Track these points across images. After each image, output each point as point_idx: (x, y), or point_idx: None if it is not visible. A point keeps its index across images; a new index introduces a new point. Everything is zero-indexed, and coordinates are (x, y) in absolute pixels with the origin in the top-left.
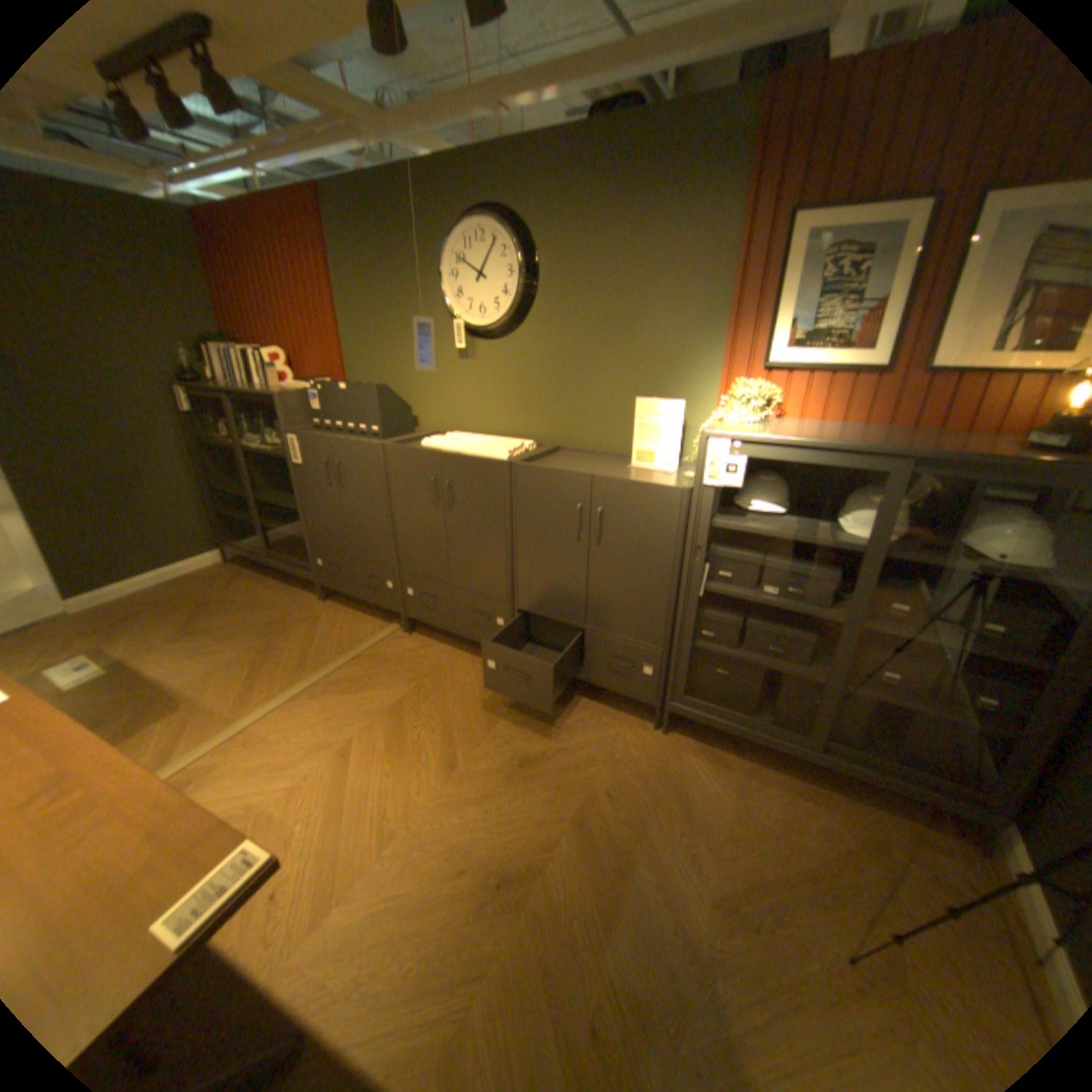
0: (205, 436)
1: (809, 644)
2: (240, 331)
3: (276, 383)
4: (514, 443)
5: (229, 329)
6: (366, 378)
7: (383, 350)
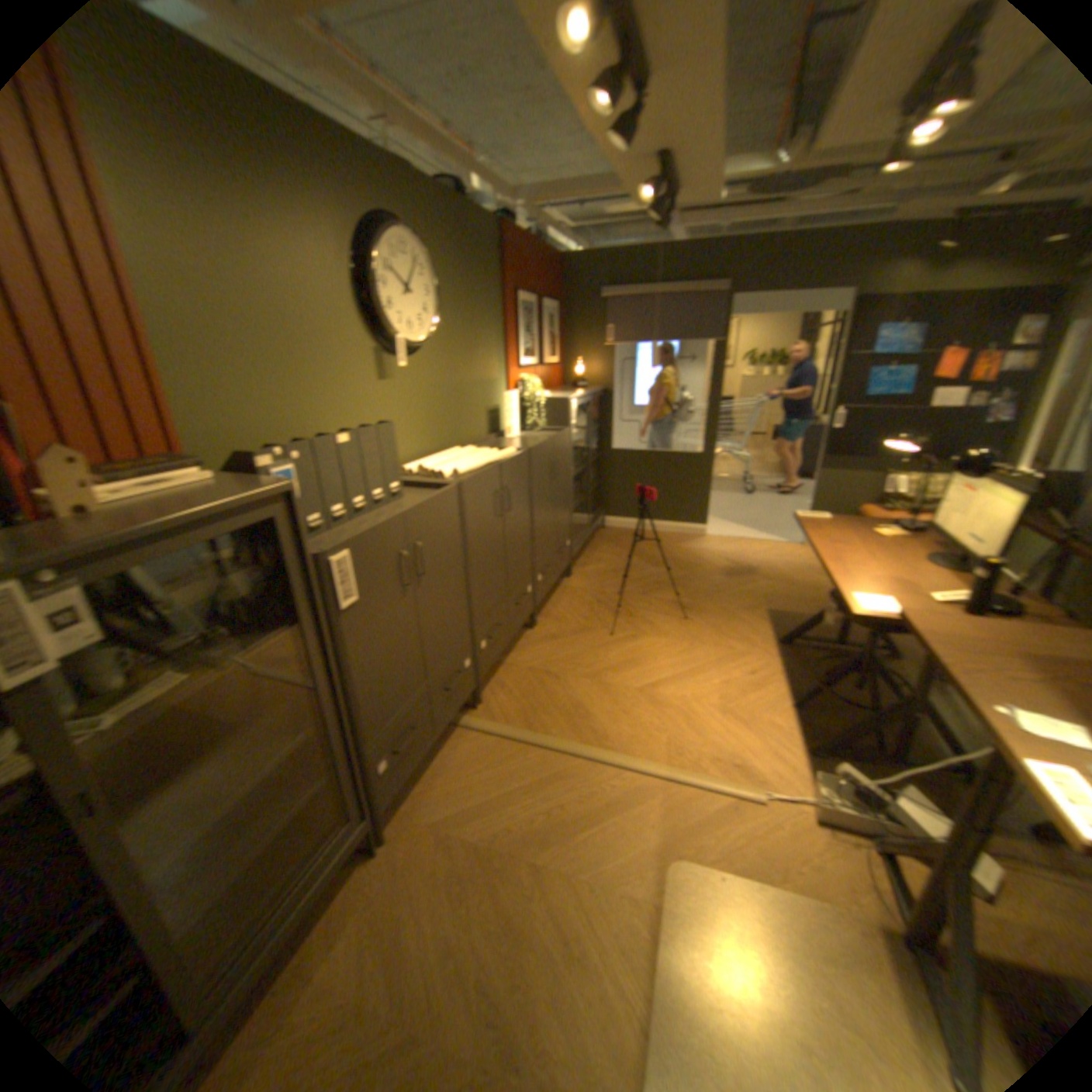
0: None
1: (578, 486)
2: None
3: (102, 497)
4: (470, 448)
5: None
6: (240, 435)
7: (273, 379)
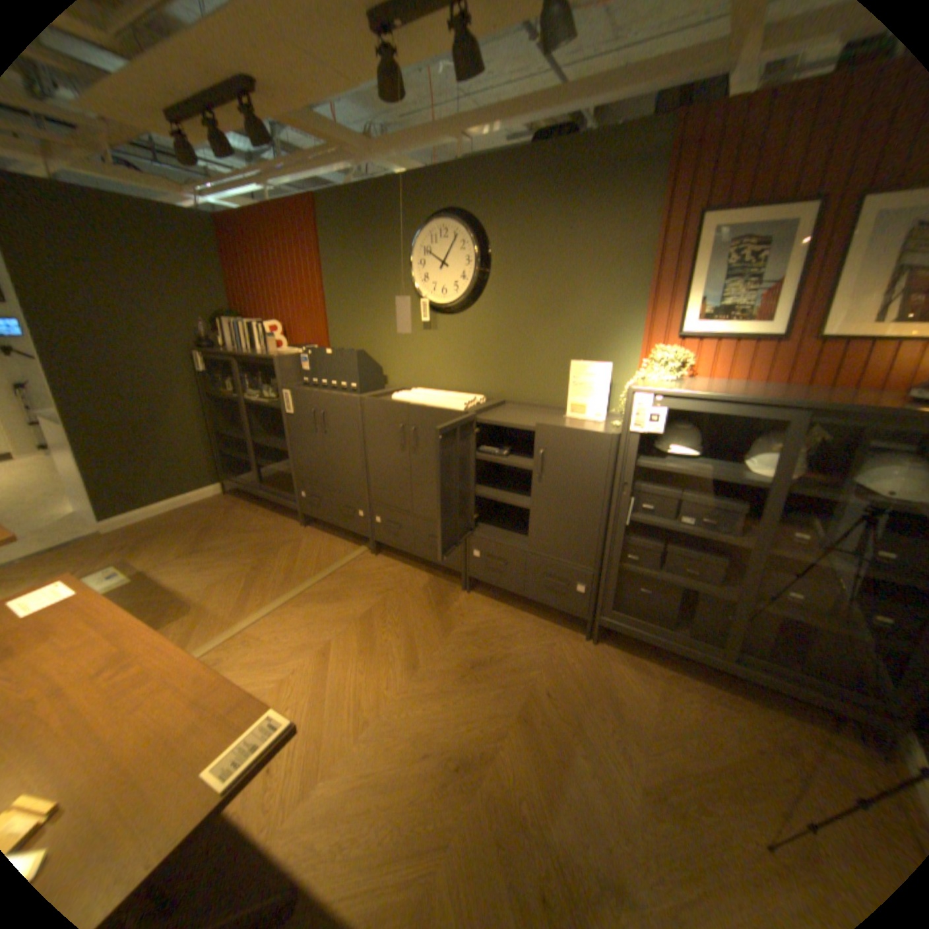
0: (215, 391)
1: (721, 567)
2: (247, 309)
3: (275, 349)
4: (468, 397)
5: (238, 307)
6: (347, 345)
7: (362, 323)
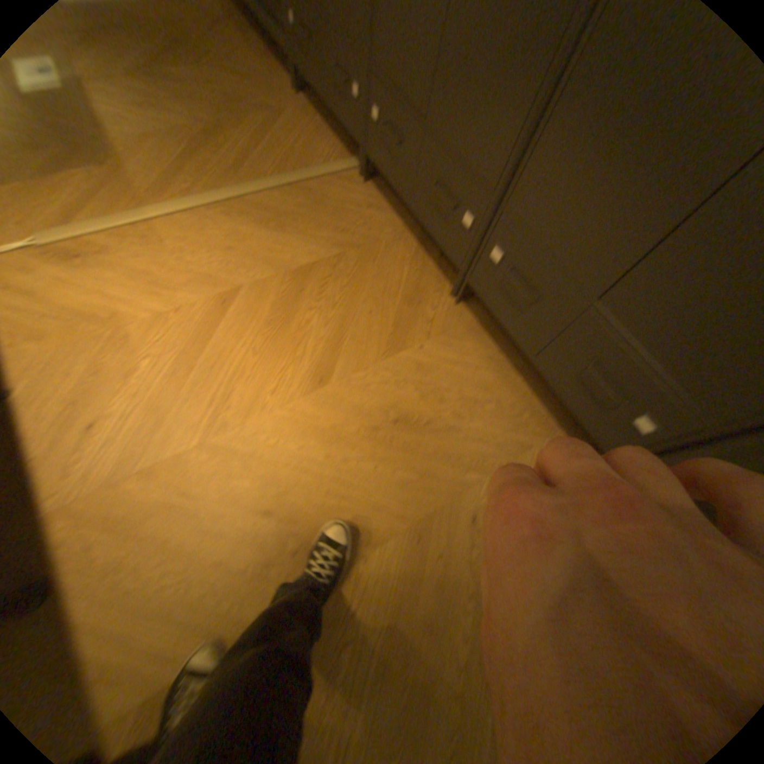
0: None
1: None
2: None
3: None
4: None
5: None
6: None
7: None
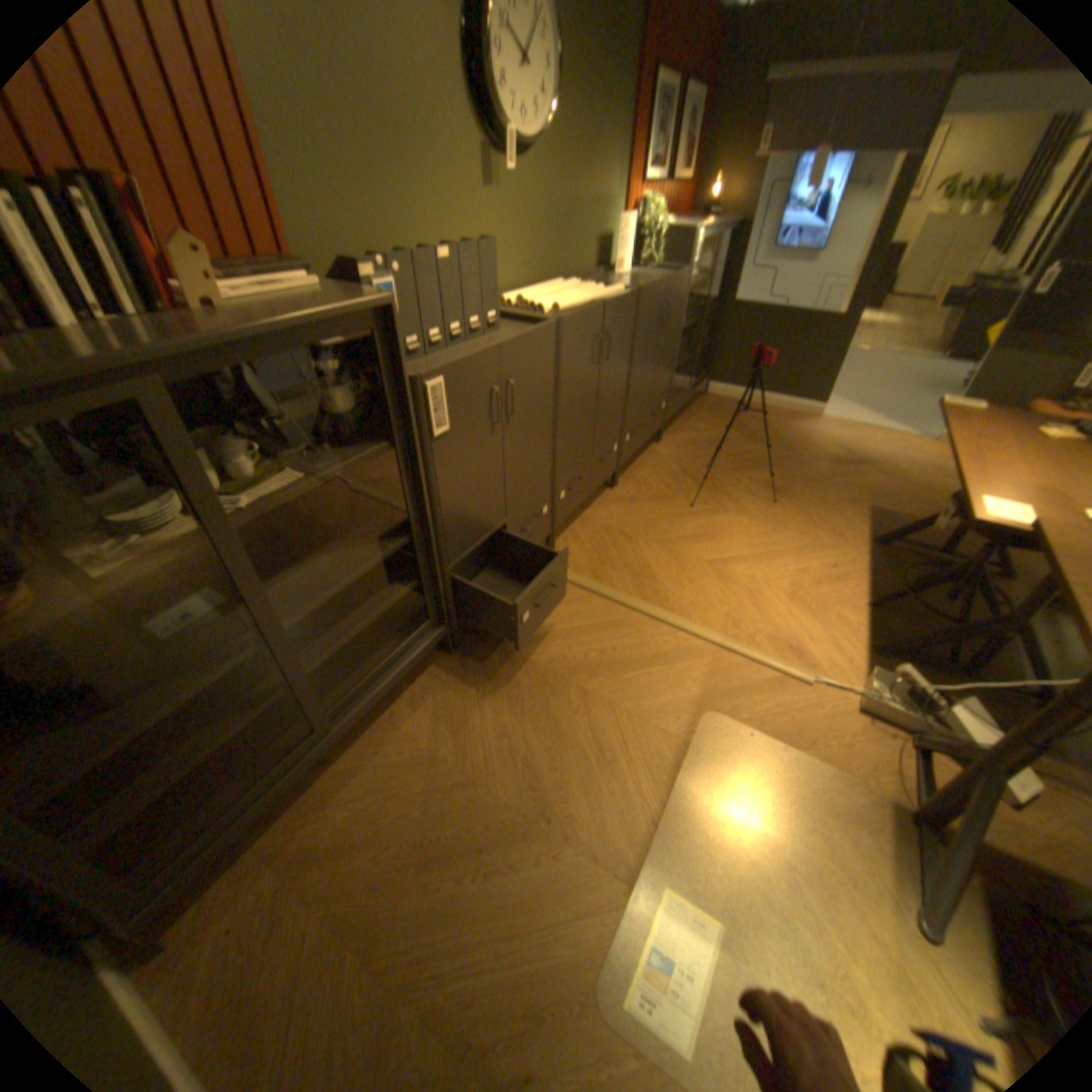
0: None
1: (686, 342)
2: None
3: (222, 294)
4: (574, 282)
5: None
6: (342, 242)
7: (374, 177)
